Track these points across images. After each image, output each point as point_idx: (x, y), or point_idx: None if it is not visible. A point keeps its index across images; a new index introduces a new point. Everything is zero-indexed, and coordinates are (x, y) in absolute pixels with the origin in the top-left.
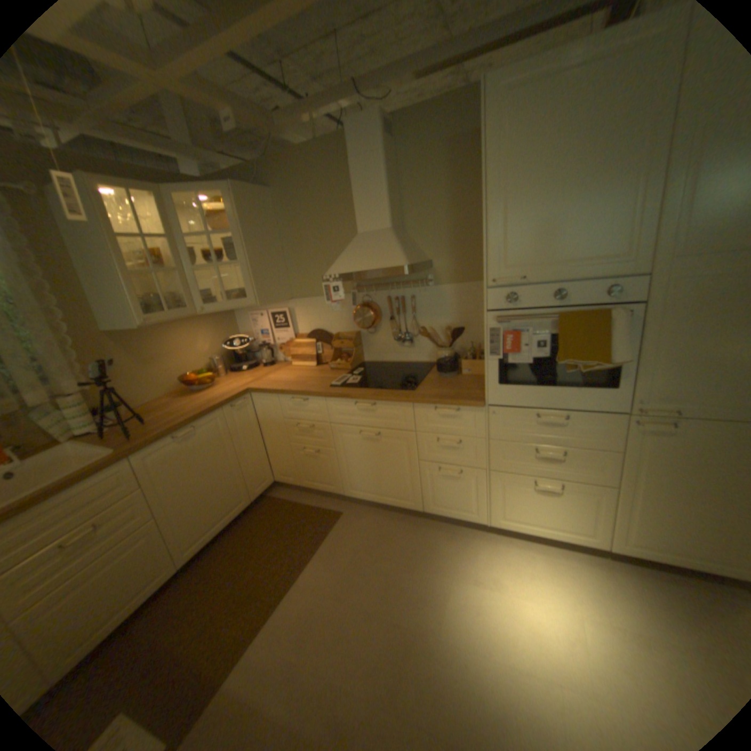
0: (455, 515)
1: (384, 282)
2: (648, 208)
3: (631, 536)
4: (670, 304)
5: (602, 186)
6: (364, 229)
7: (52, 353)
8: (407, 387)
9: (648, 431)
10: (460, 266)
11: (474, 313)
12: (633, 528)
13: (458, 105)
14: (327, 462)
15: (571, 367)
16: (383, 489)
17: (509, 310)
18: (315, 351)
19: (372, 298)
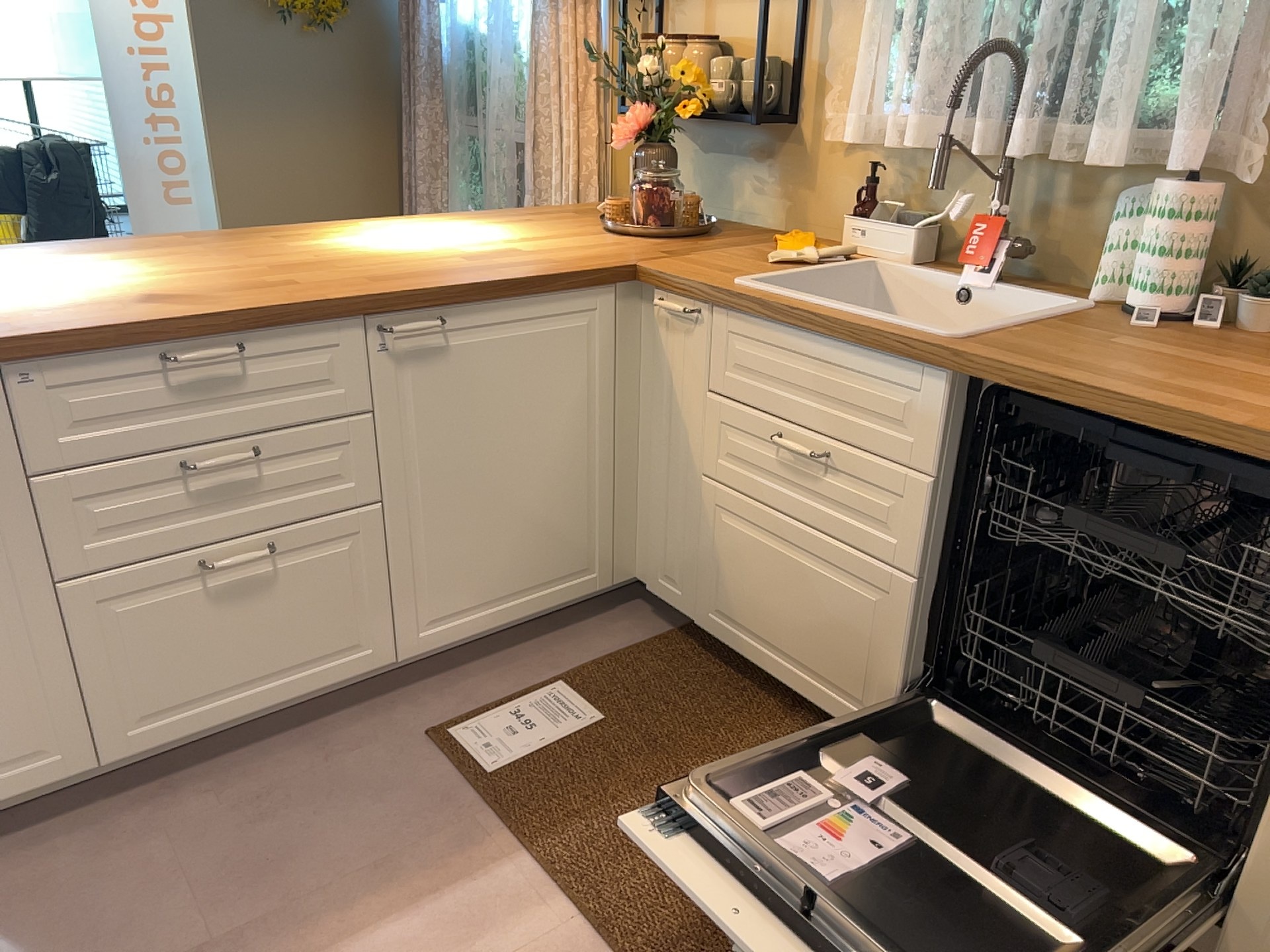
0: None
1: None
2: None
3: None
4: None
5: None
6: None
7: (1269, 31)
8: None
9: None
10: None
11: None
12: None
13: None
14: None
15: None
16: None
17: None
18: None
19: None
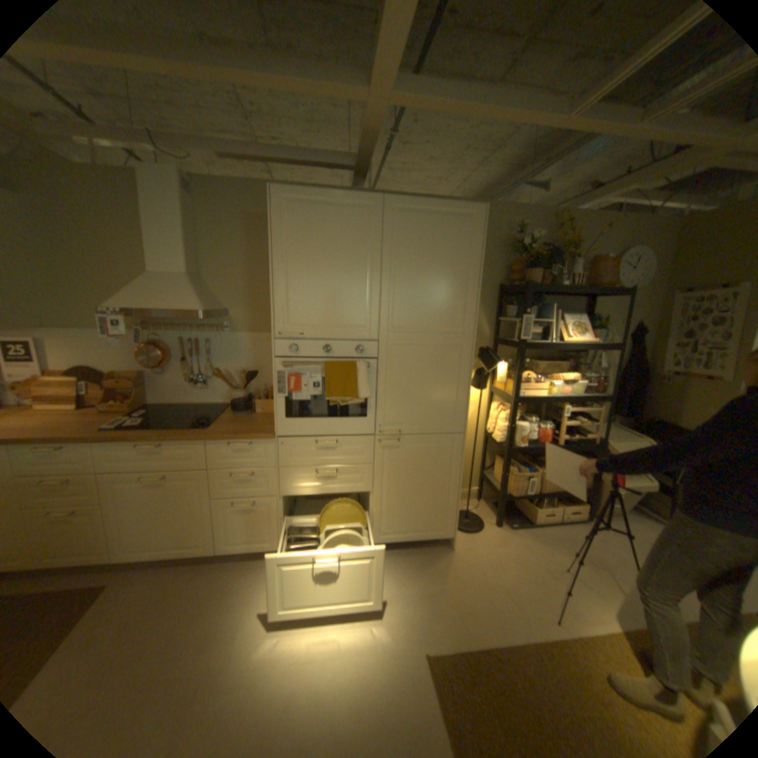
0: (248, 550)
1: (176, 323)
2: (373, 301)
3: (381, 527)
4: (388, 361)
5: (348, 282)
6: (155, 269)
7: None
8: (199, 427)
9: (384, 446)
10: (254, 319)
11: (267, 360)
12: (382, 521)
13: (253, 192)
14: (87, 526)
15: (337, 403)
16: (166, 542)
17: (292, 358)
18: (75, 393)
19: (161, 338)
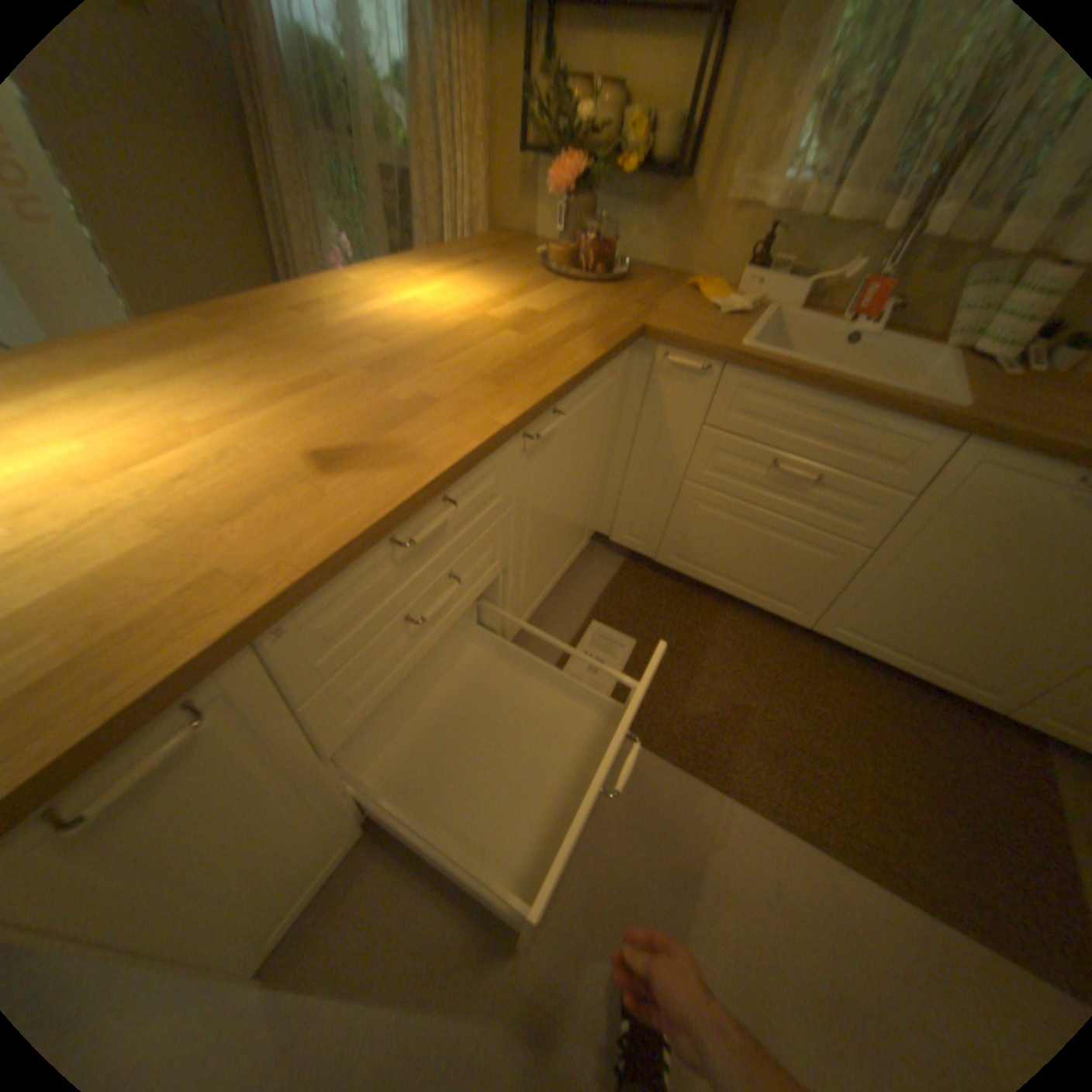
0: None
1: None
2: None
3: None
4: None
5: None
6: None
7: None
8: None
9: None
10: None
11: None
12: None
13: None
14: None
15: None
16: None
17: None
18: None
19: None
